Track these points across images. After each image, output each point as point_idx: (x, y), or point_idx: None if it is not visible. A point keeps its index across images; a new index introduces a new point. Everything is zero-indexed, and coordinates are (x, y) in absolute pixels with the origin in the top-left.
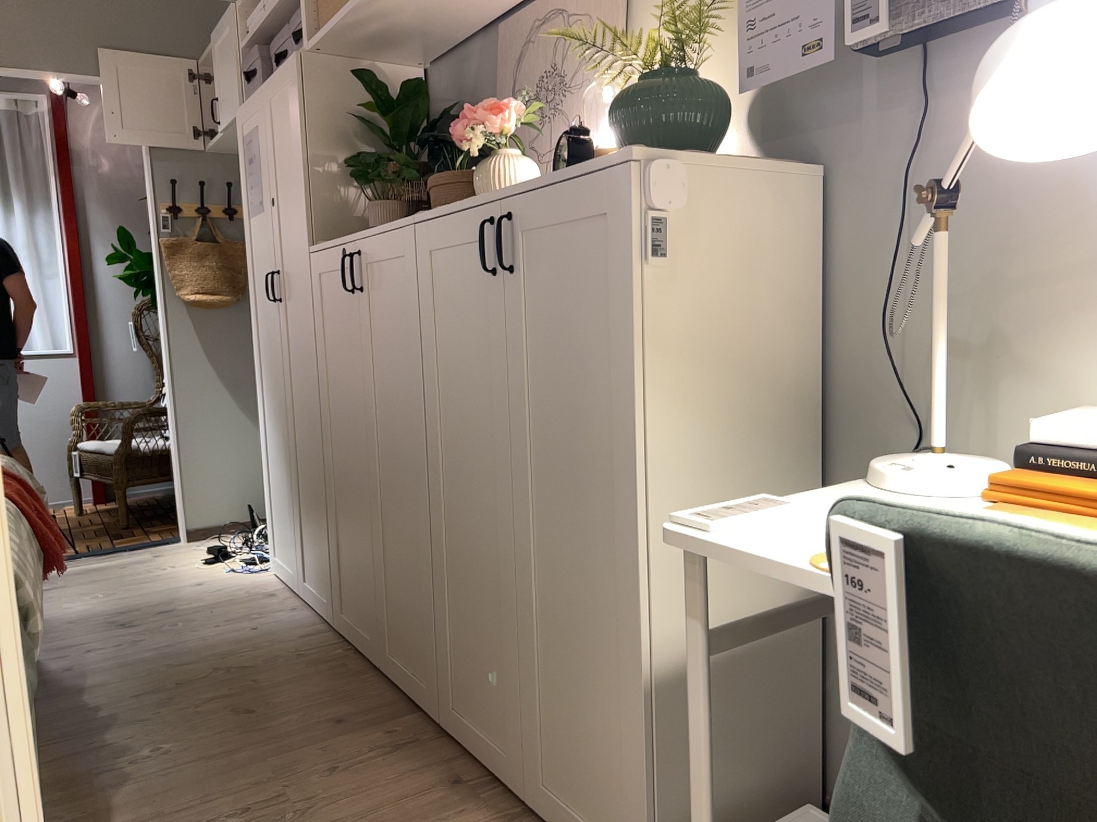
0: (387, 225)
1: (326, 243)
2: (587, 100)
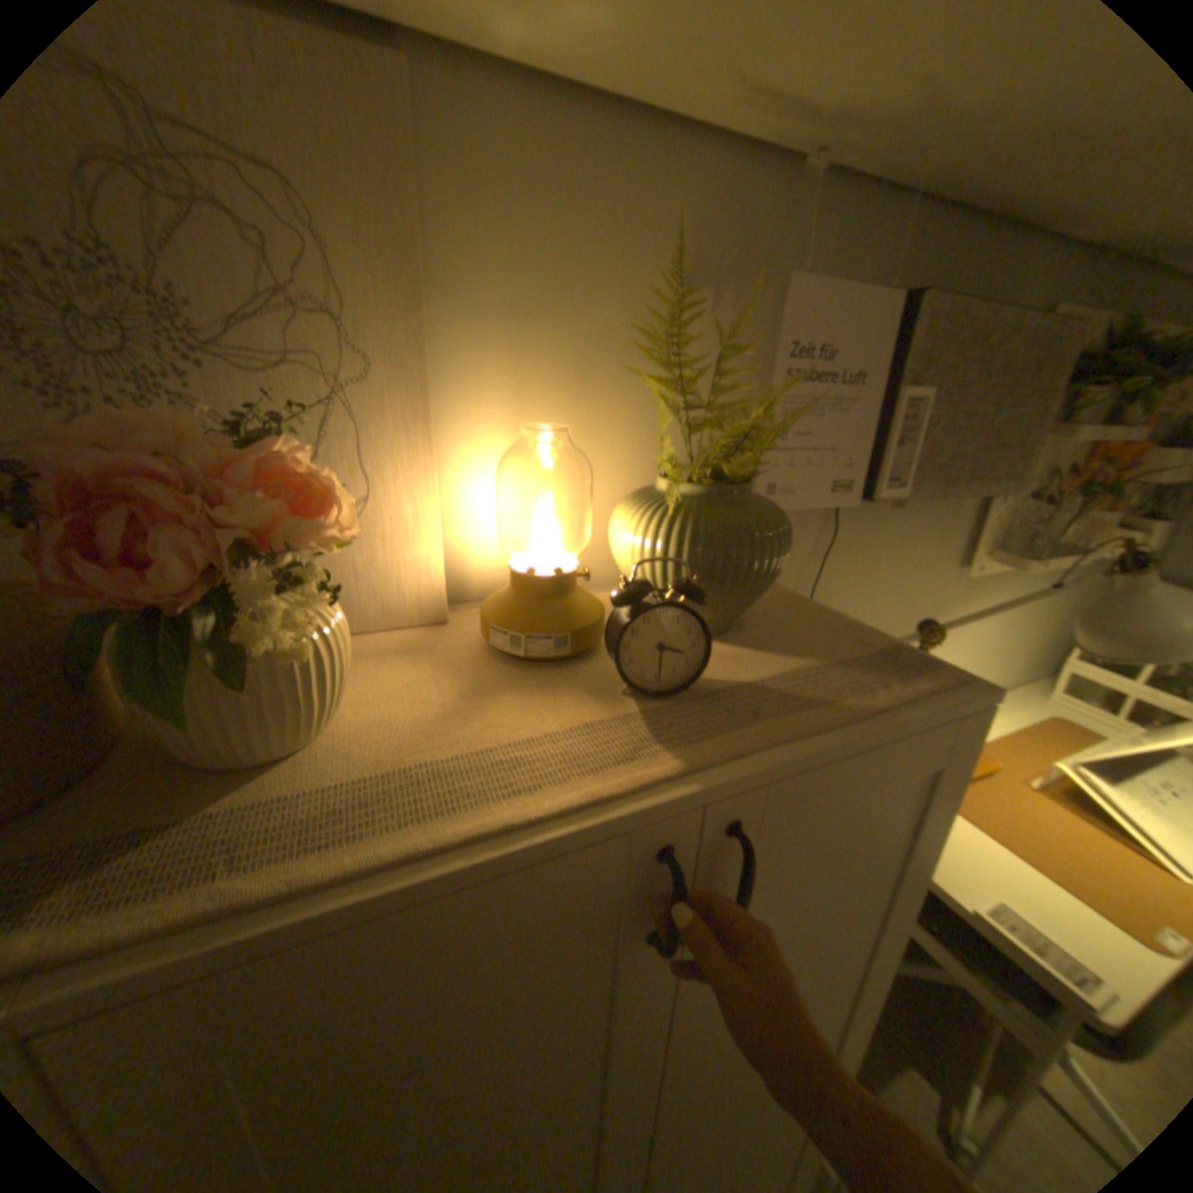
0: None
1: None
2: (344, 402)
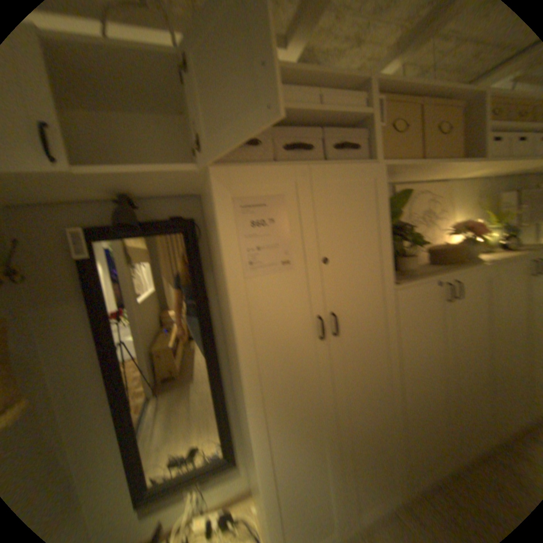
0: (466, 266)
1: (406, 281)
2: (451, 223)
